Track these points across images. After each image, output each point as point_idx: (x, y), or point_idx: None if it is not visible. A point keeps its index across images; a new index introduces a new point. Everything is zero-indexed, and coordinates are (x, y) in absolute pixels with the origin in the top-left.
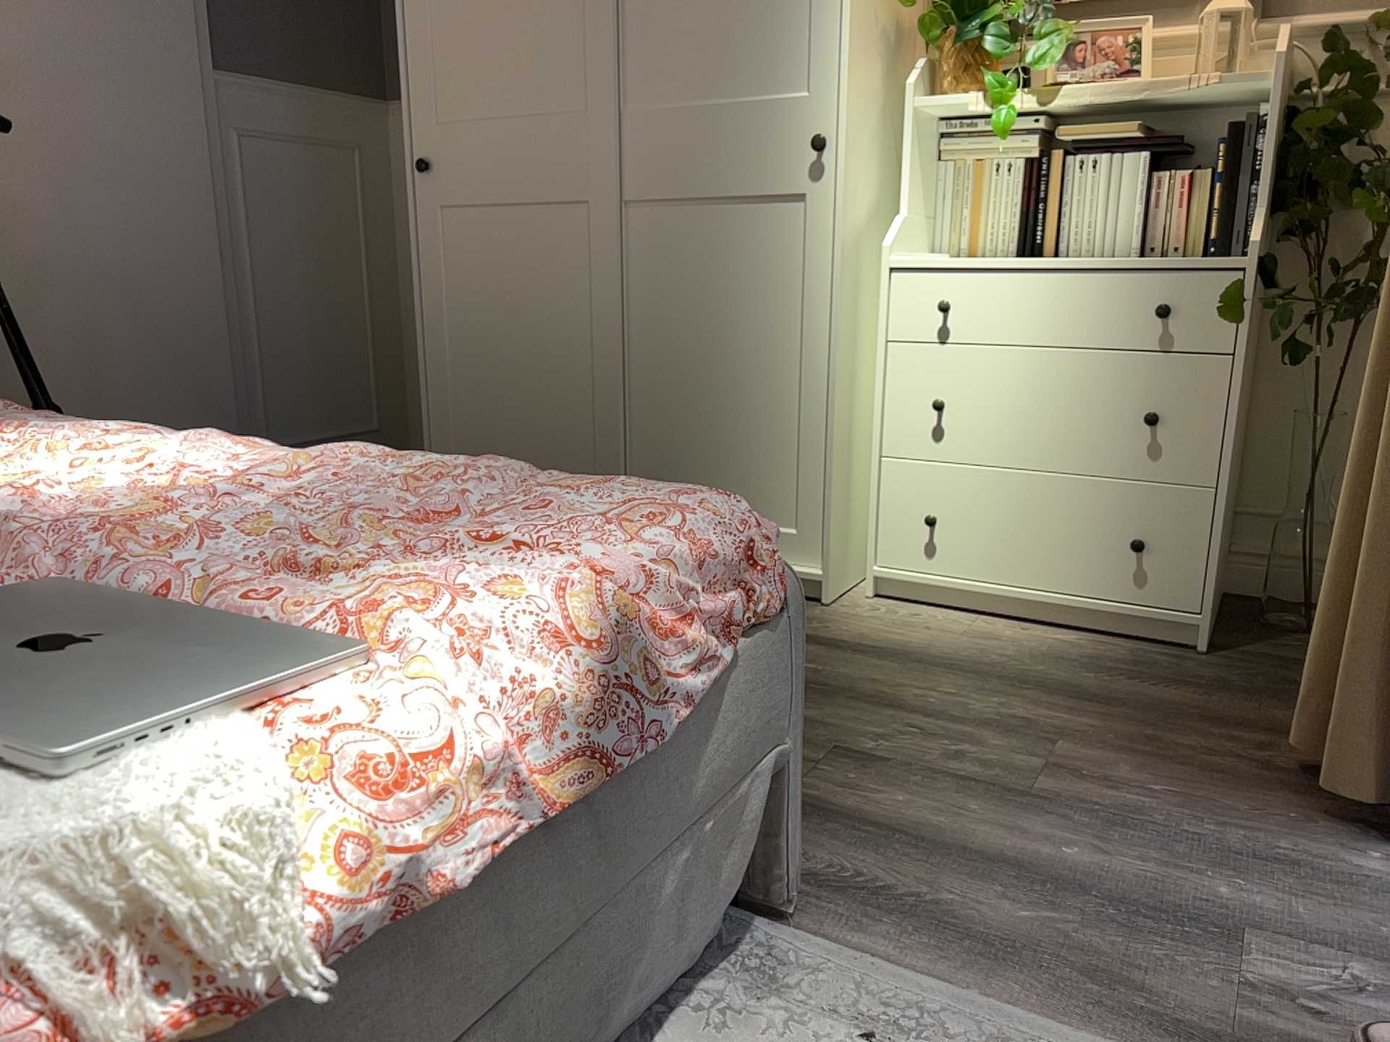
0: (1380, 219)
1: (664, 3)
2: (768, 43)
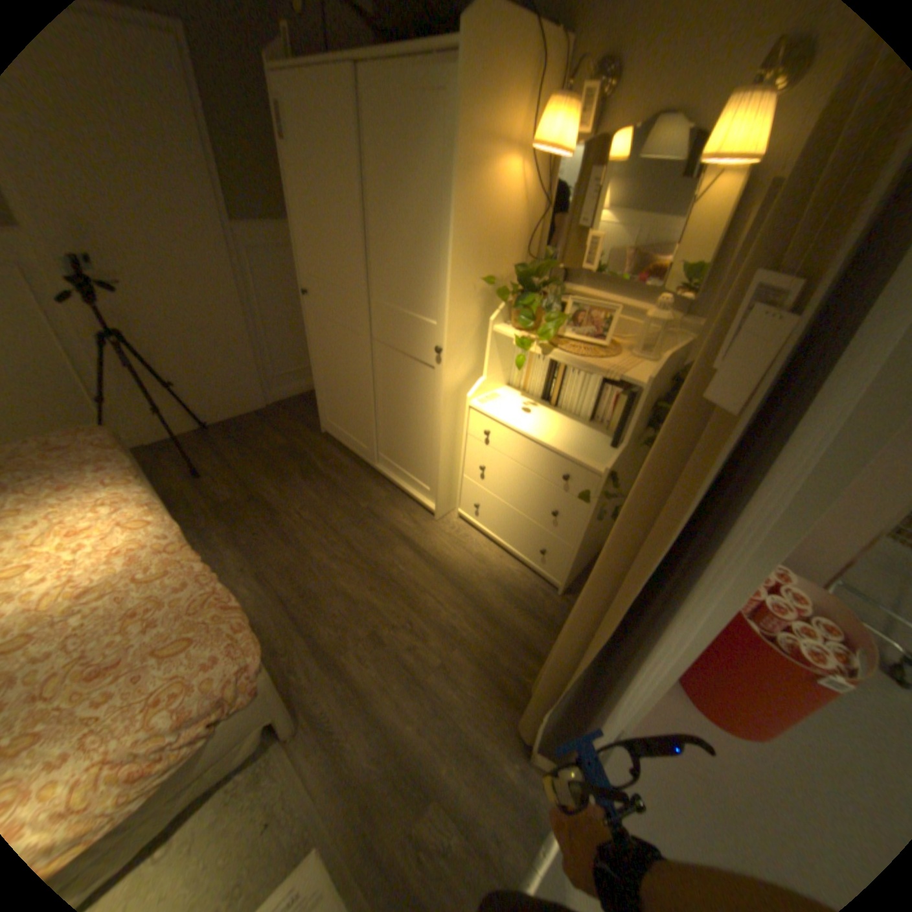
0: None
1: (384, 255)
2: (423, 293)
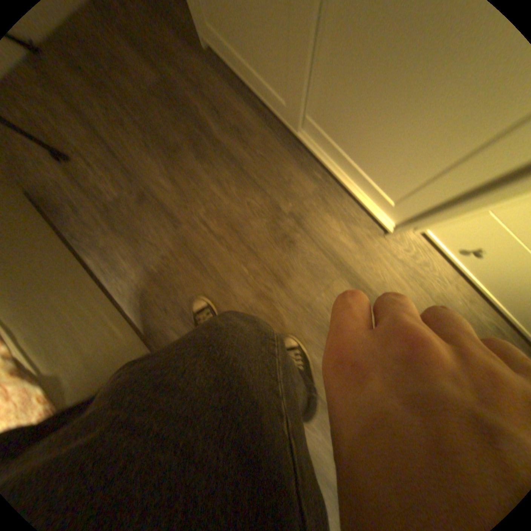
0: None
1: None
2: None
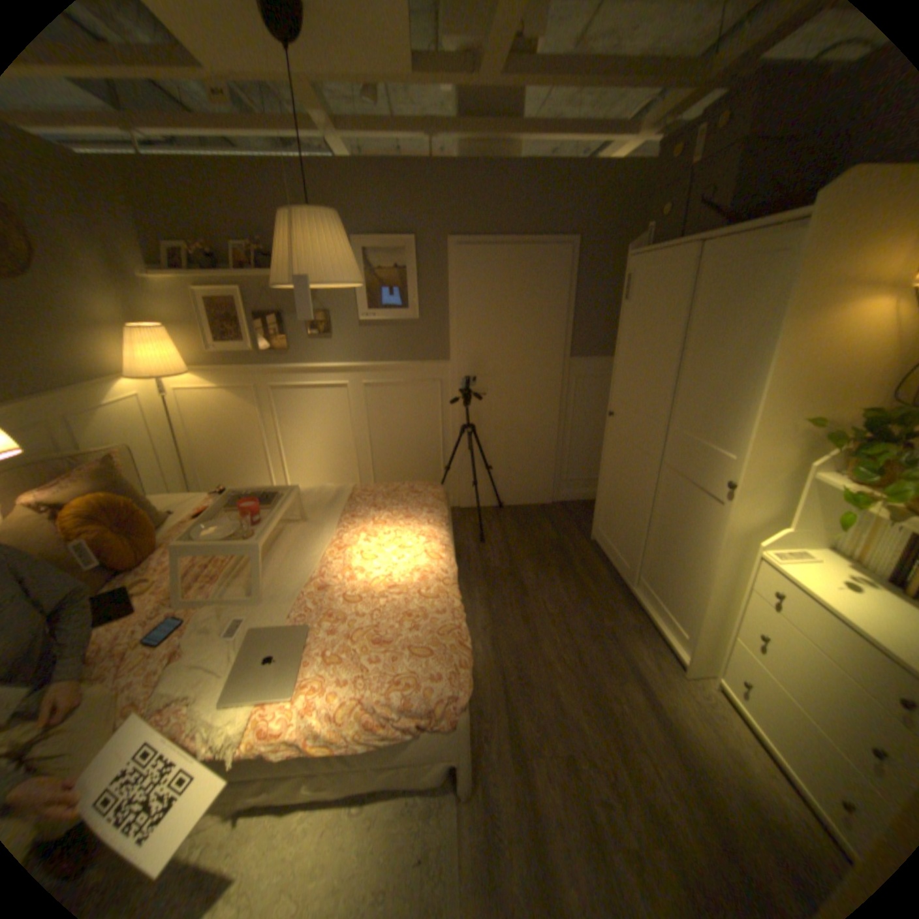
0: None
1: (693, 388)
2: (727, 426)
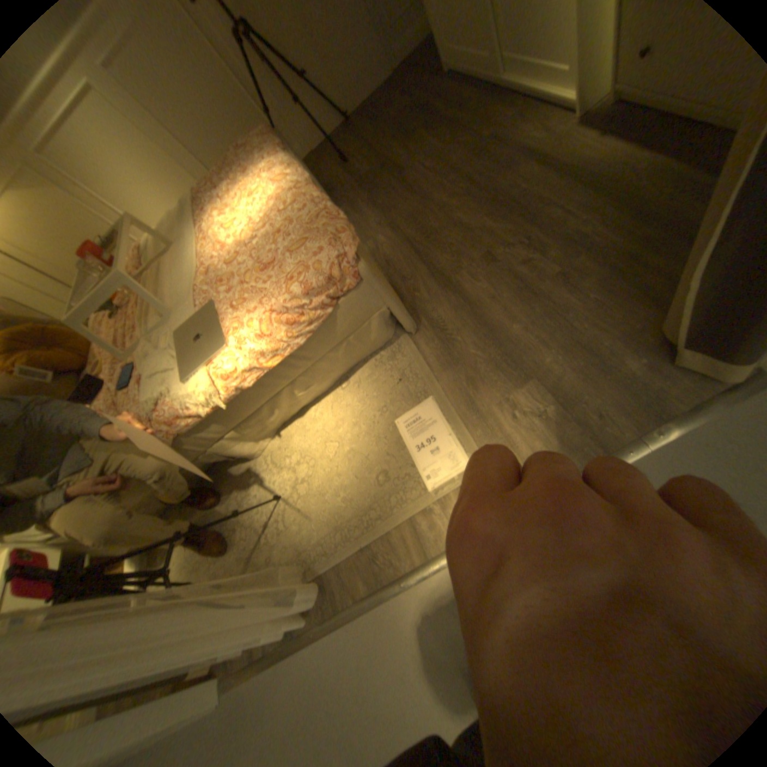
0: None
1: None
2: None
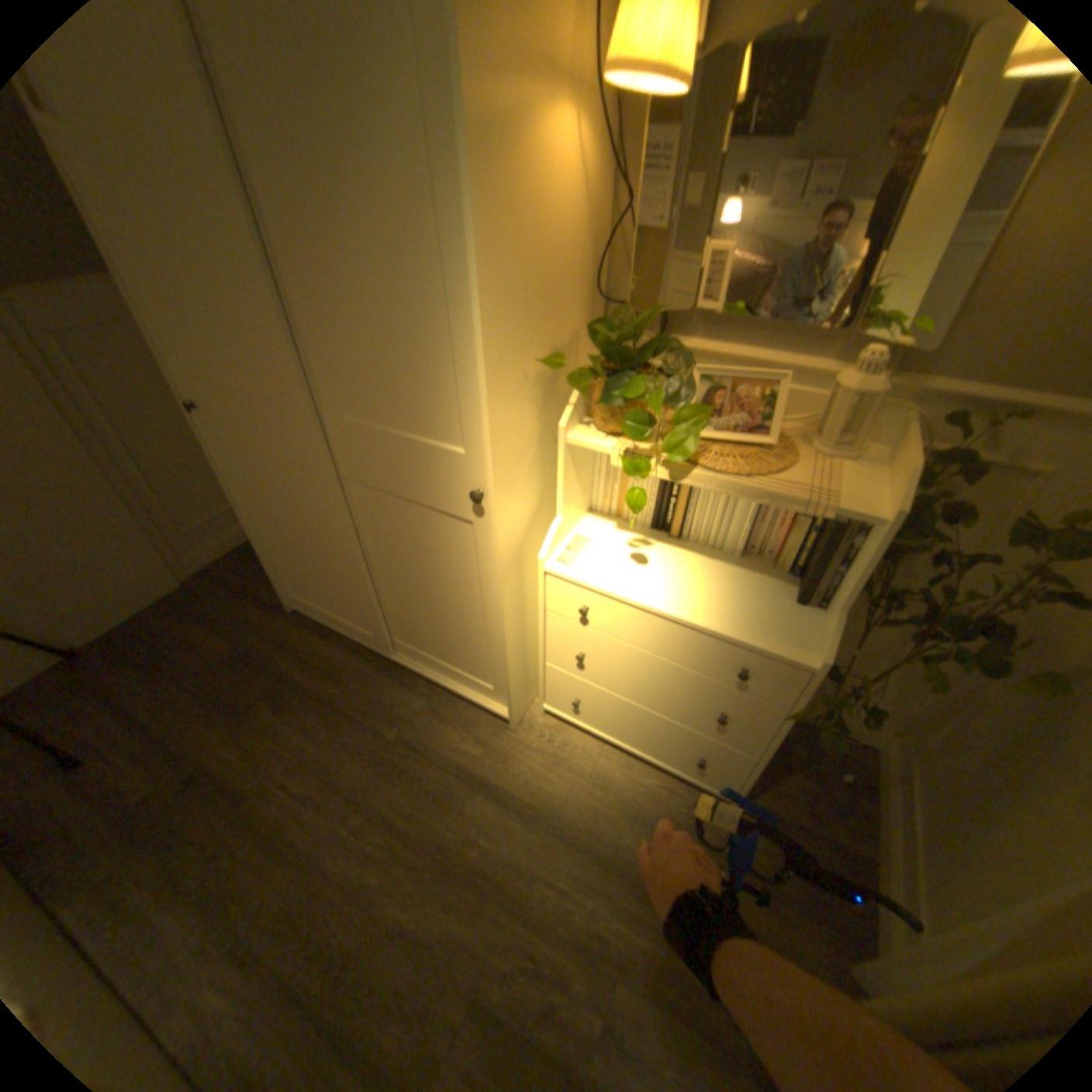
0: (937, 623)
1: (329, 331)
2: (425, 398)
